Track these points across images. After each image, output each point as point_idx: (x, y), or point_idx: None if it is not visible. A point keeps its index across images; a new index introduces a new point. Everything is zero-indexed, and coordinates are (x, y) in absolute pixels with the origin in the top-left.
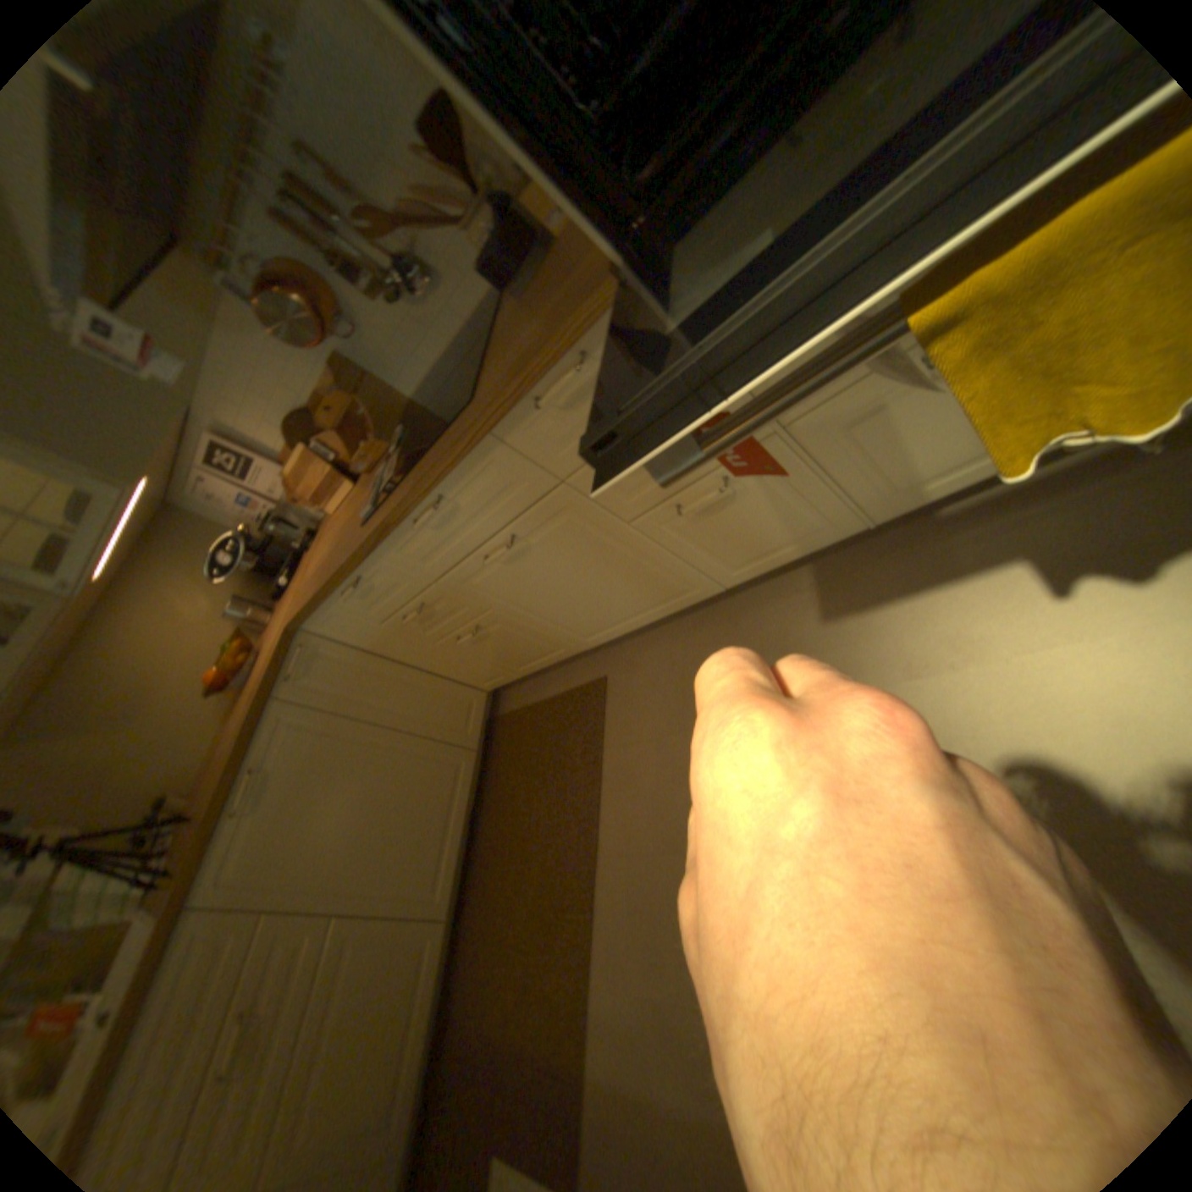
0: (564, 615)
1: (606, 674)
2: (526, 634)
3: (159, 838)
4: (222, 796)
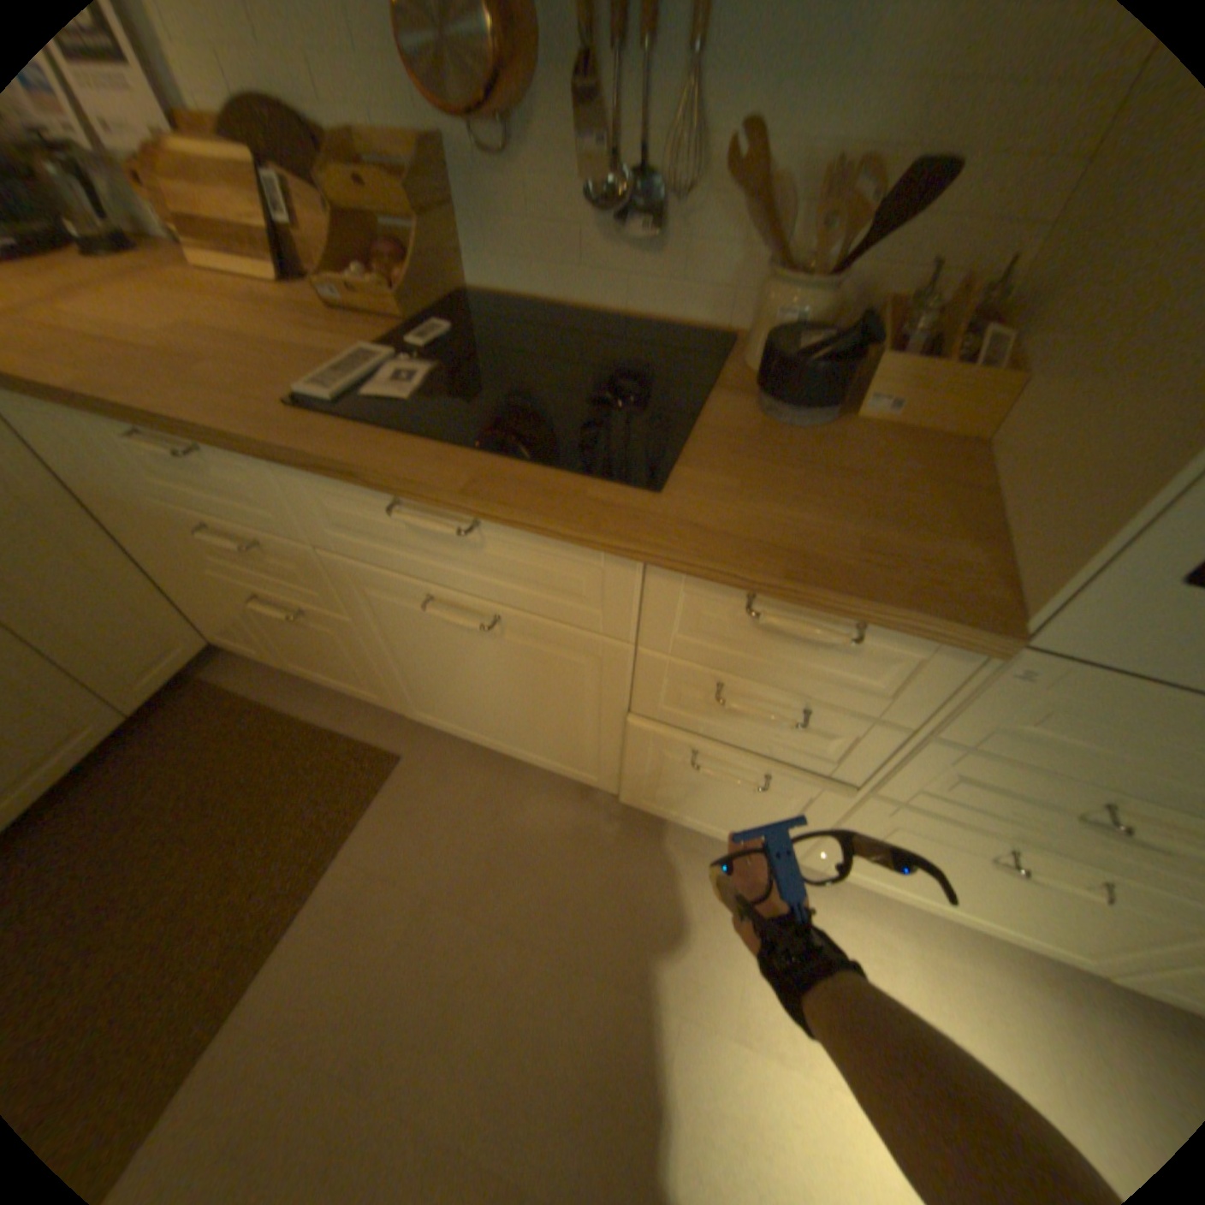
0: (431, 686)
1: (399, 750)
2: (354, 657)
3: None
4: None
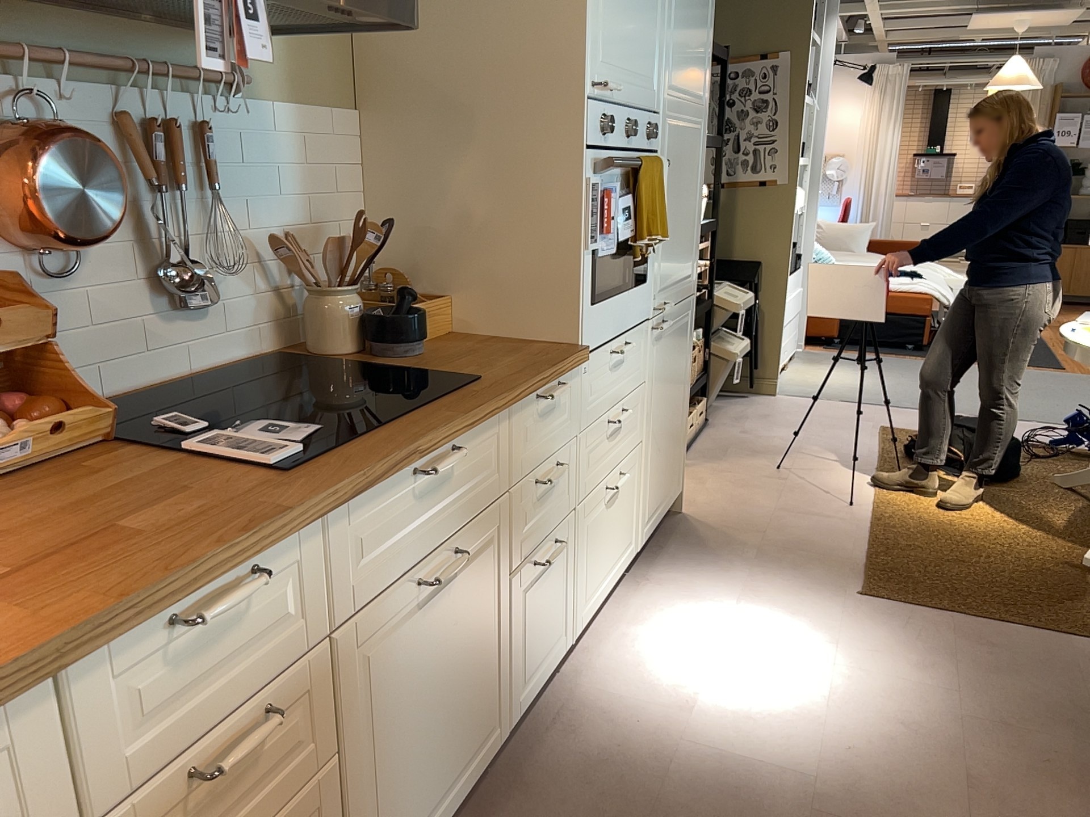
0: (395, 784)
1: None
2: None
3: None
4: None
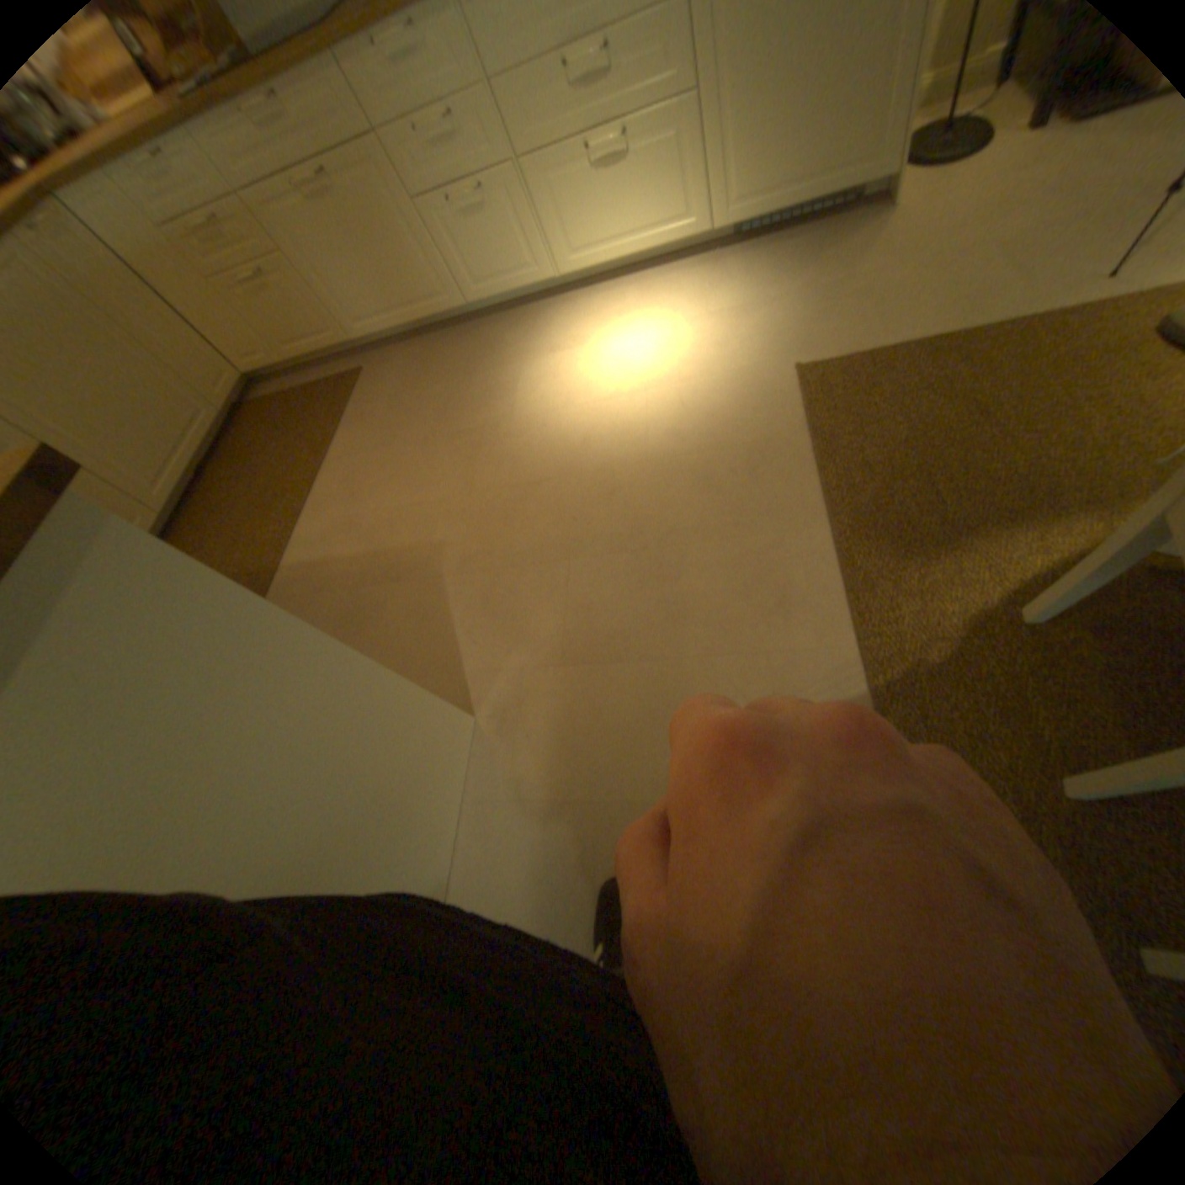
0: (340, 282)
1: (360, 366)
2: (300, 296)
3: None
4: None
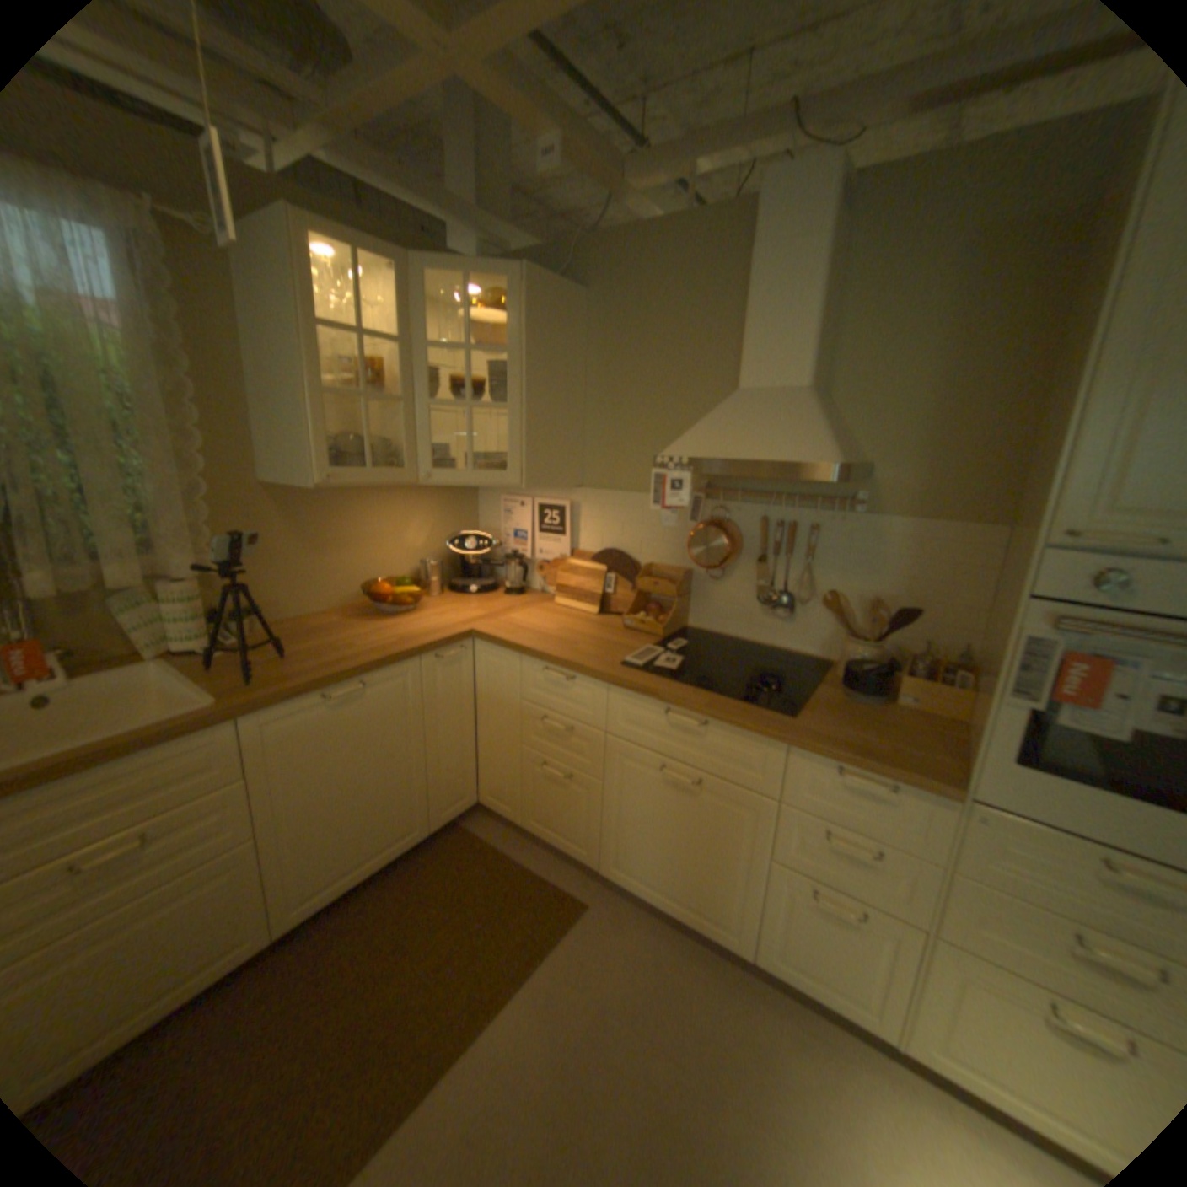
0: (634, 840)
1: (587, 903)
2: (587, 815)
3: (224, 626)
4: (339, 676)
